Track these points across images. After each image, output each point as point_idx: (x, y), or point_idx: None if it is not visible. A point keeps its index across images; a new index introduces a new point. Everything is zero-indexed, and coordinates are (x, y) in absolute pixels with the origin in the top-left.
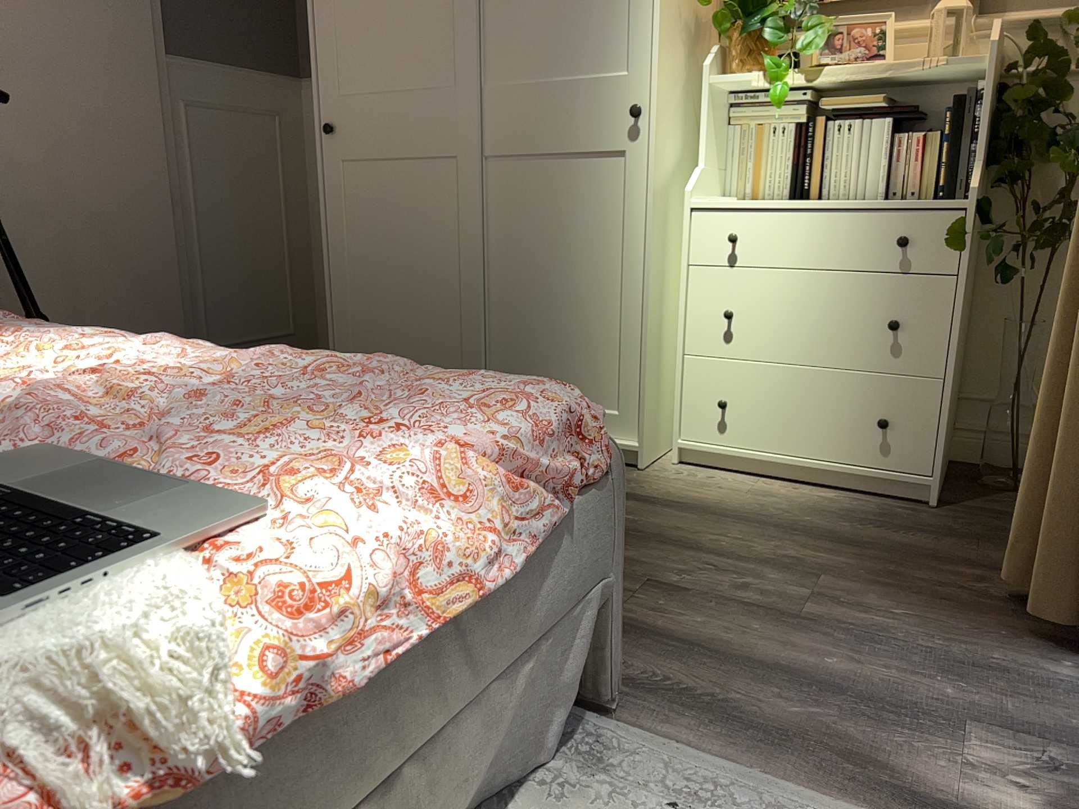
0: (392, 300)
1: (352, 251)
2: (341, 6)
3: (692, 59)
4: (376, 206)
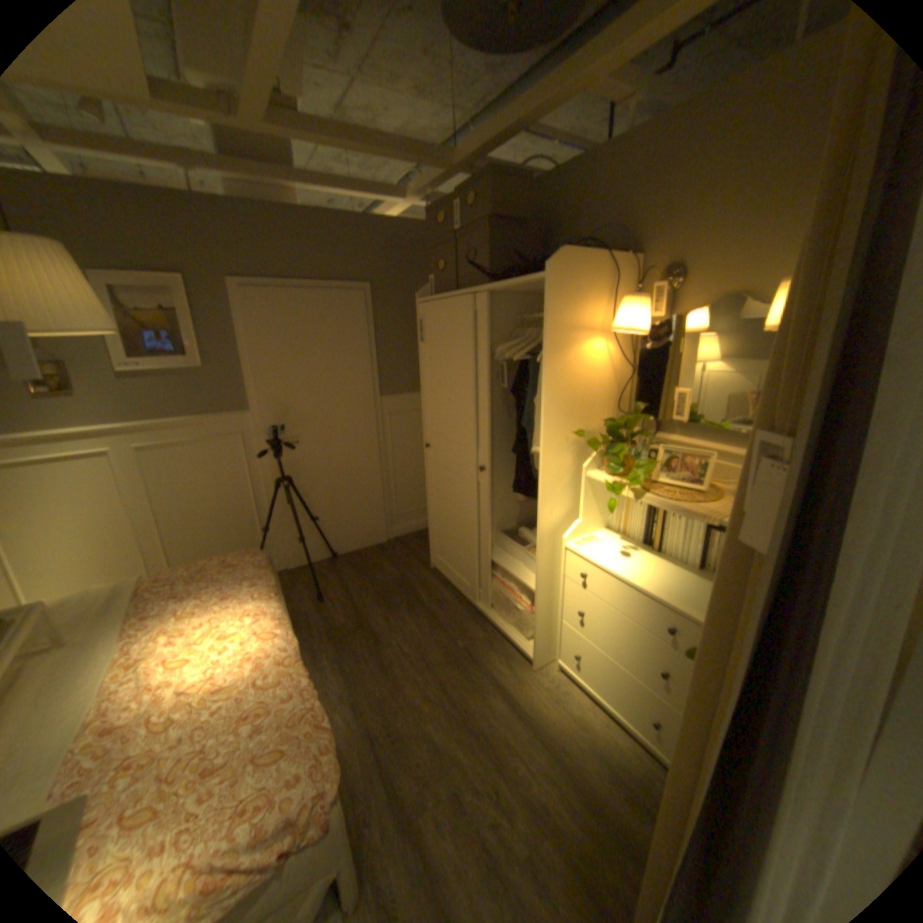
0: (448, 529)
1: (436, 501)
2: (431, 392)
3: (581, 458)
4: (443, 485)
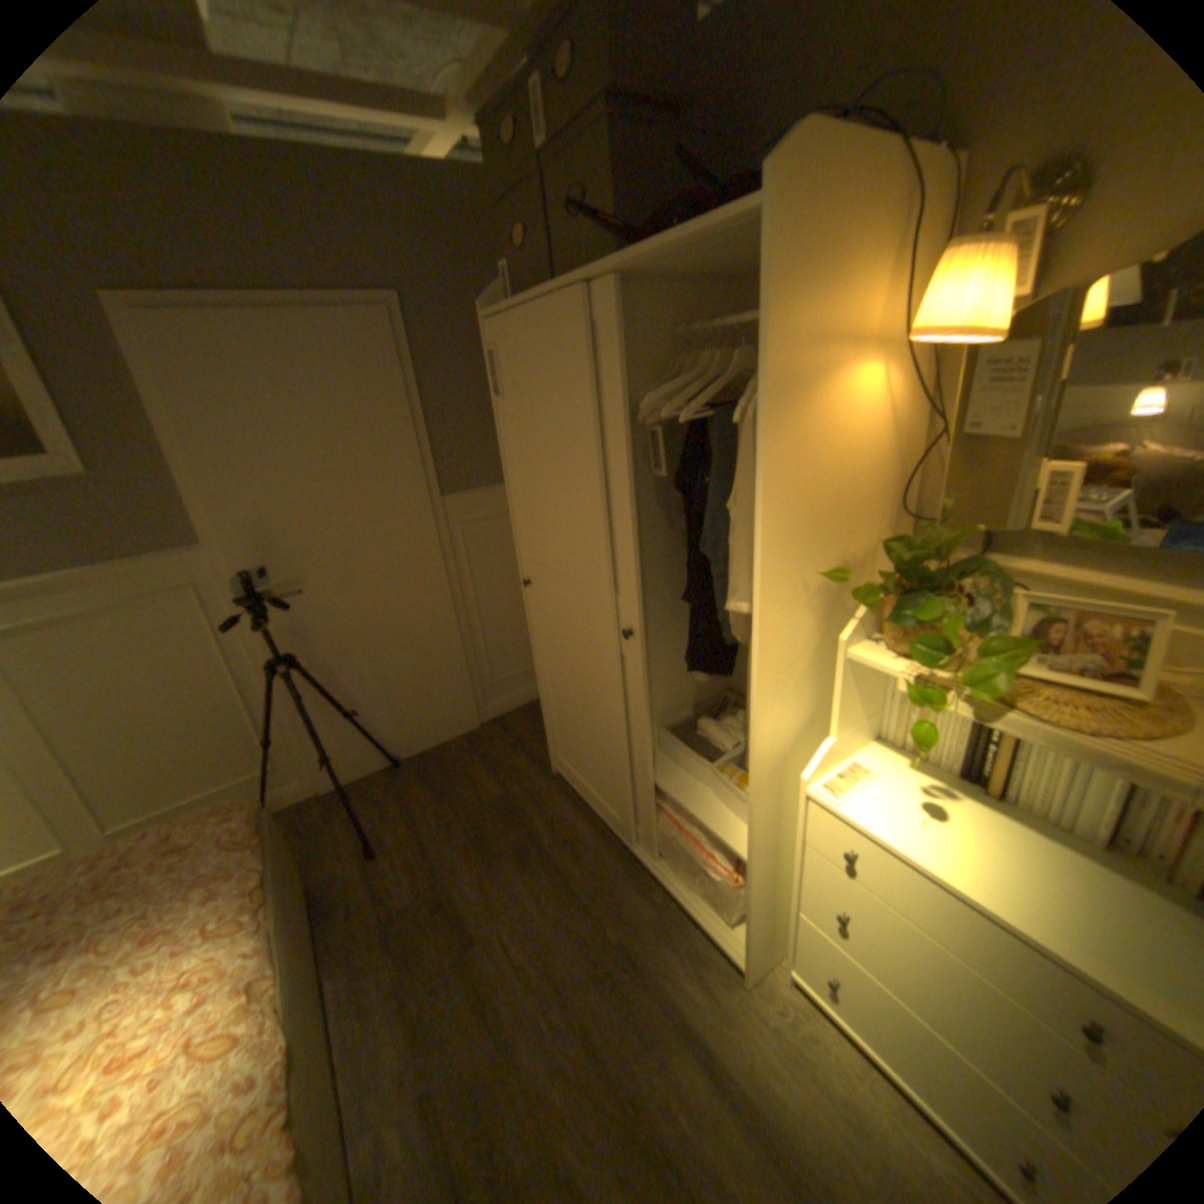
0: (574, 722)
1: (550, 673)
2: (523, 489)
3: (832, 618)
4: (559, 651)
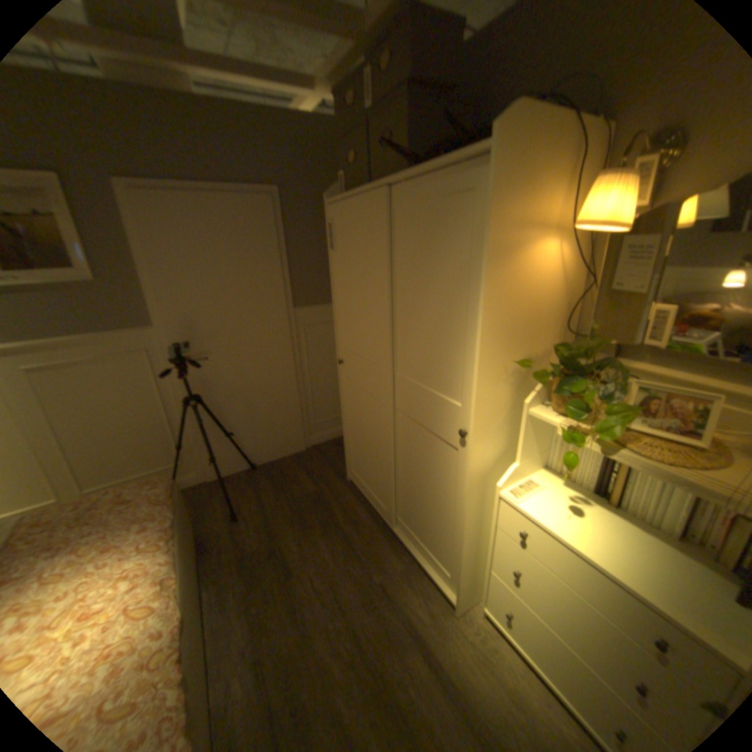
0: (362, 448)
1: (349, 417)
2: (342, 305)
3: (520, 390)
4: (356, 404)
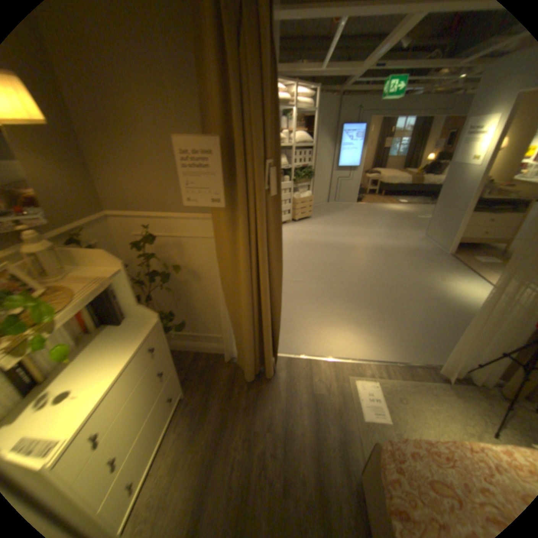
0: None
1: None
2: None
3: None
4: None
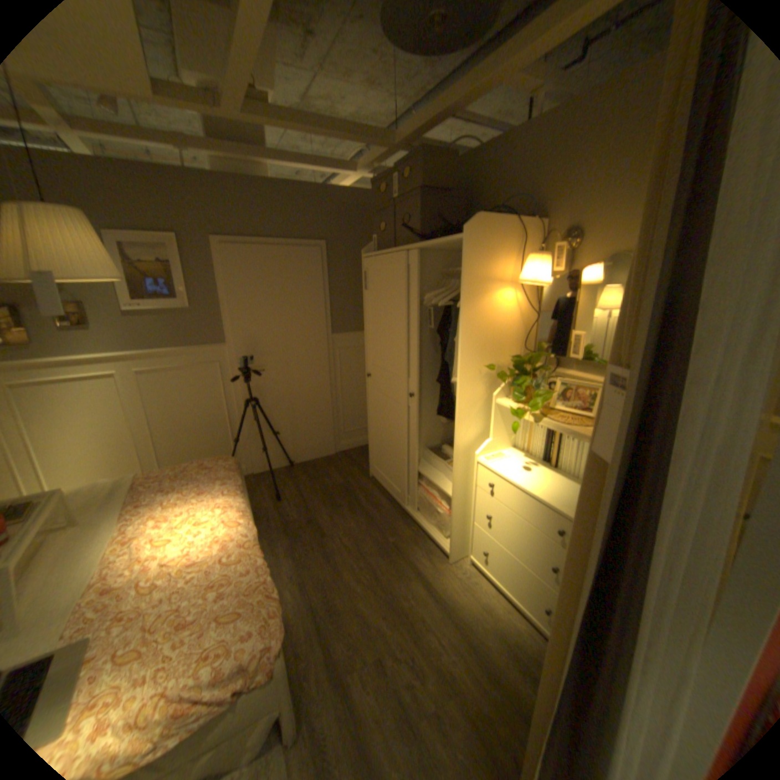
0: (384, 445)
1: (374, 421)
2: (372, 331)
3: (492, 387)
4: (380, 408)
